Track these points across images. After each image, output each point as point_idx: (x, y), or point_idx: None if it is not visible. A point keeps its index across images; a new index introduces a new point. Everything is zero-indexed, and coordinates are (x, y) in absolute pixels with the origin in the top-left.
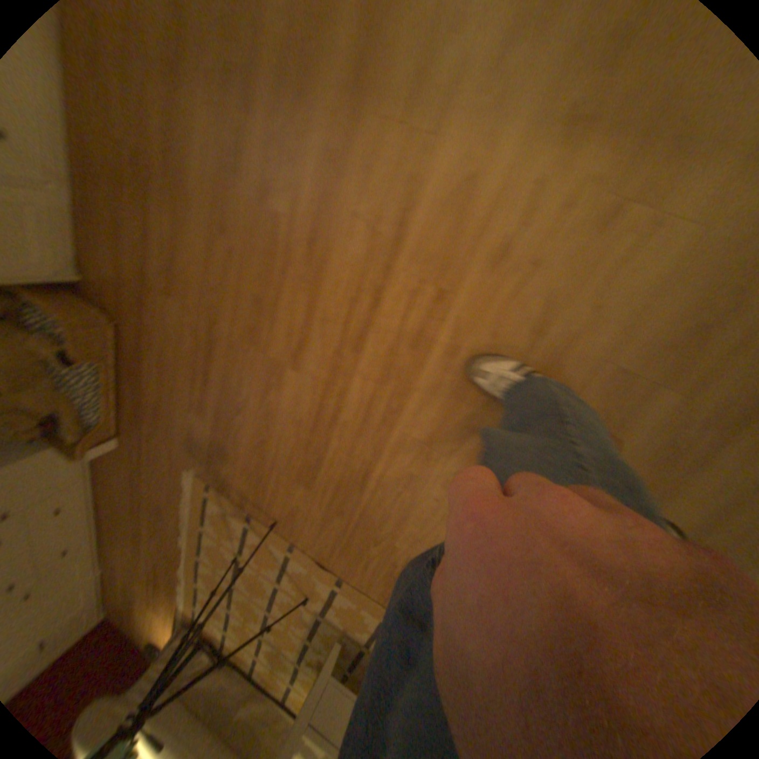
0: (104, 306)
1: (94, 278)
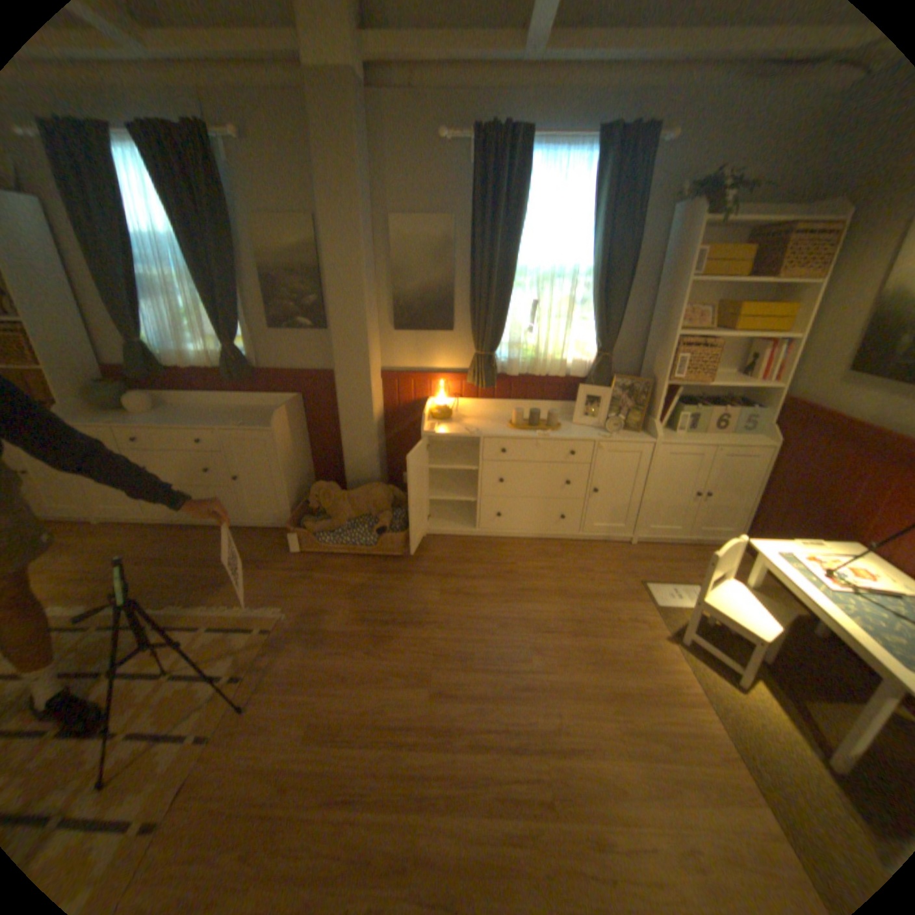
0: (414, 556)
1: (431, 551)
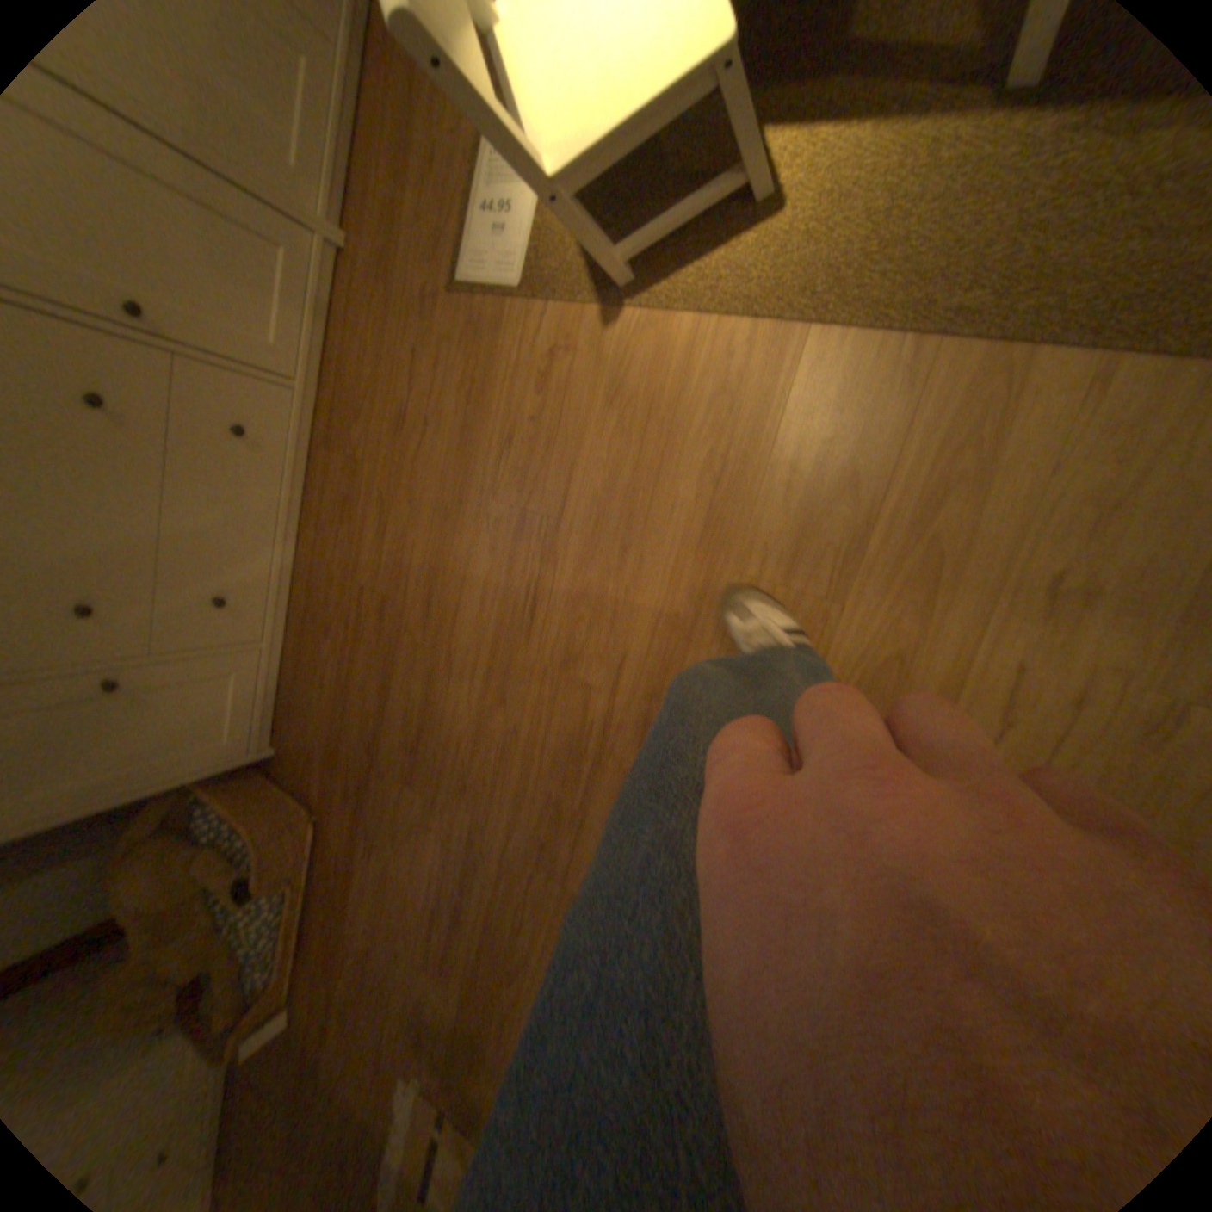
0: (311, 793)
1: (303, 754)
